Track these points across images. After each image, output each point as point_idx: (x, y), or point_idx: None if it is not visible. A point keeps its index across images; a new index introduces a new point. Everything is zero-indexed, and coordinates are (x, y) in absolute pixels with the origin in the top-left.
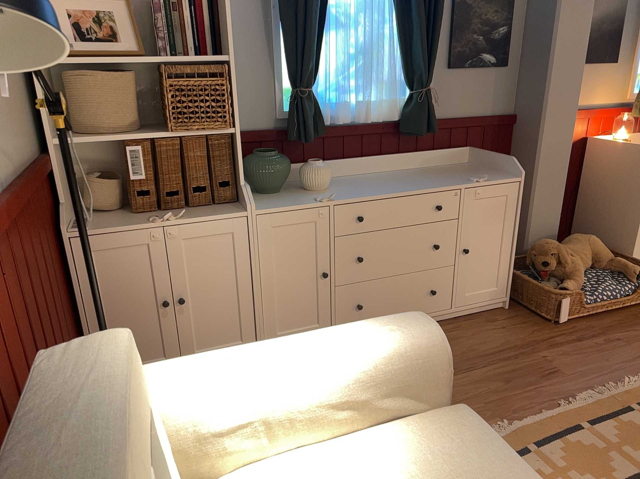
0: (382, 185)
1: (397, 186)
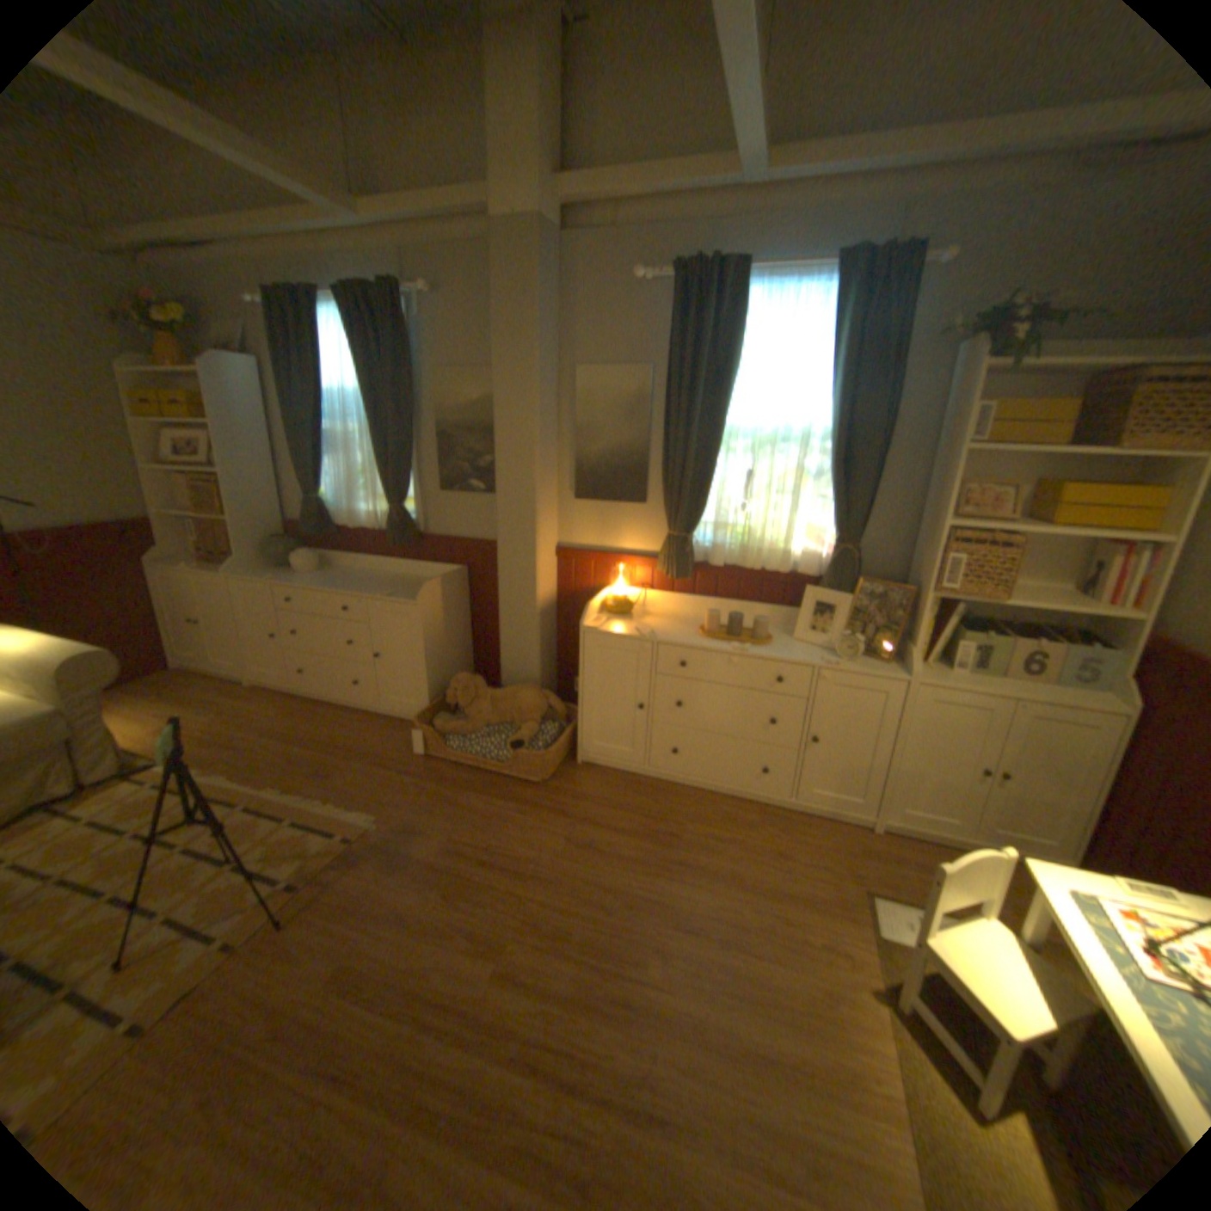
0: (336, 581)
1: (337, 584)
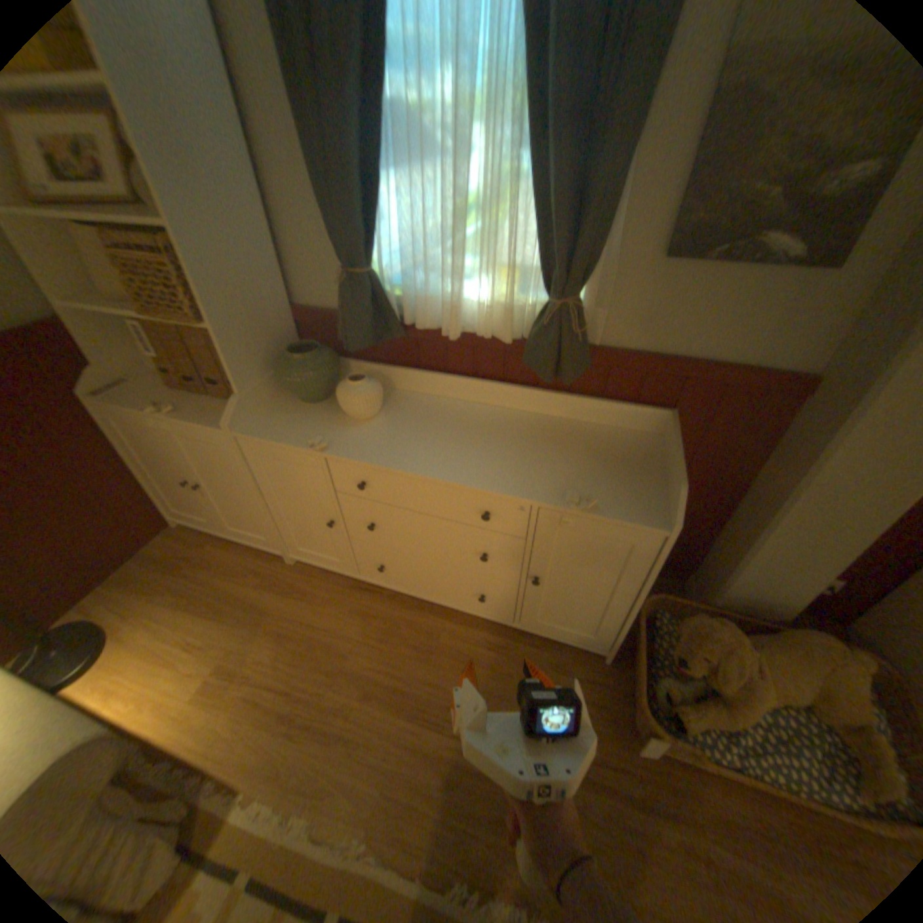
0: (440, 440)
1: (450, 452)
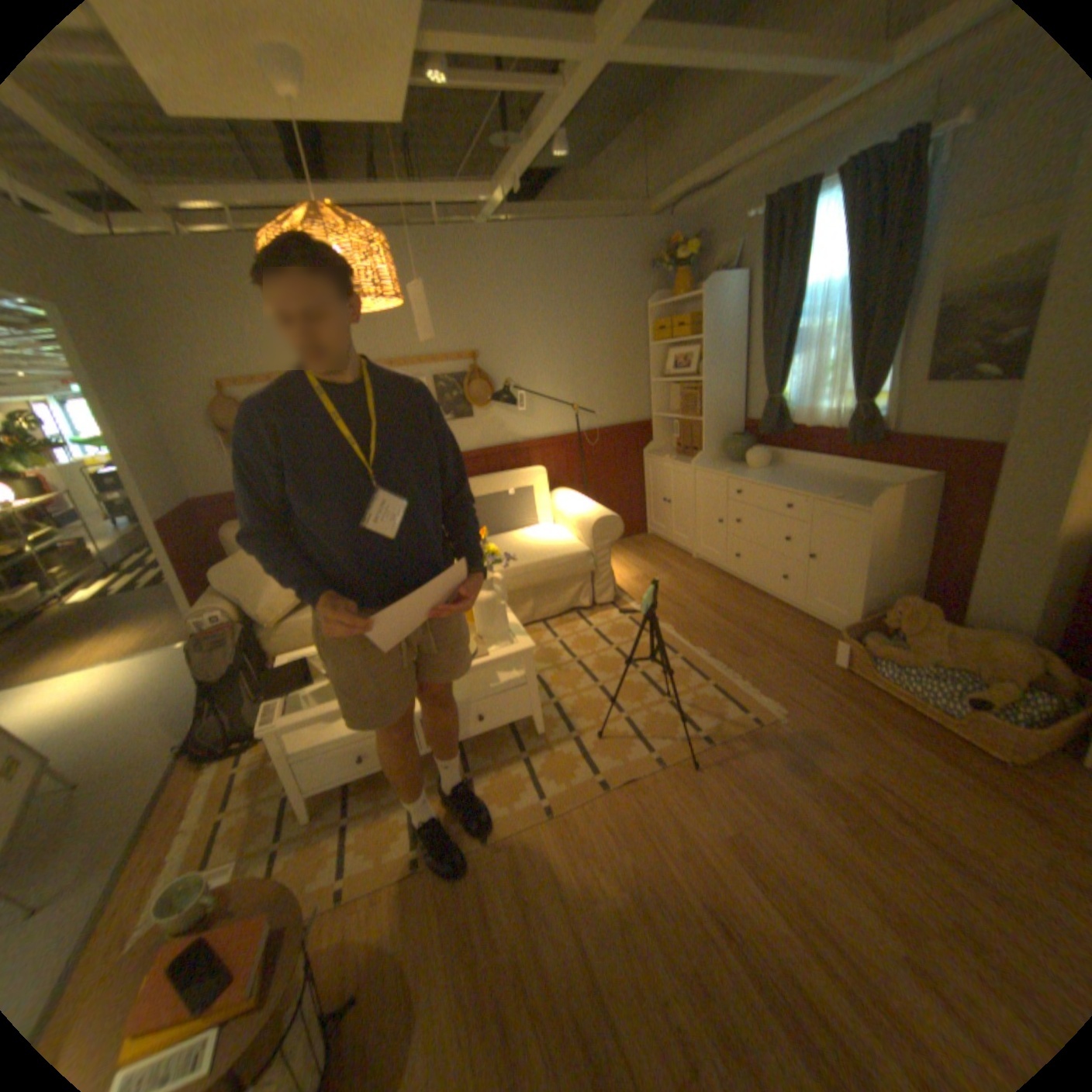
0: (785, 478)
1: (785, 481)
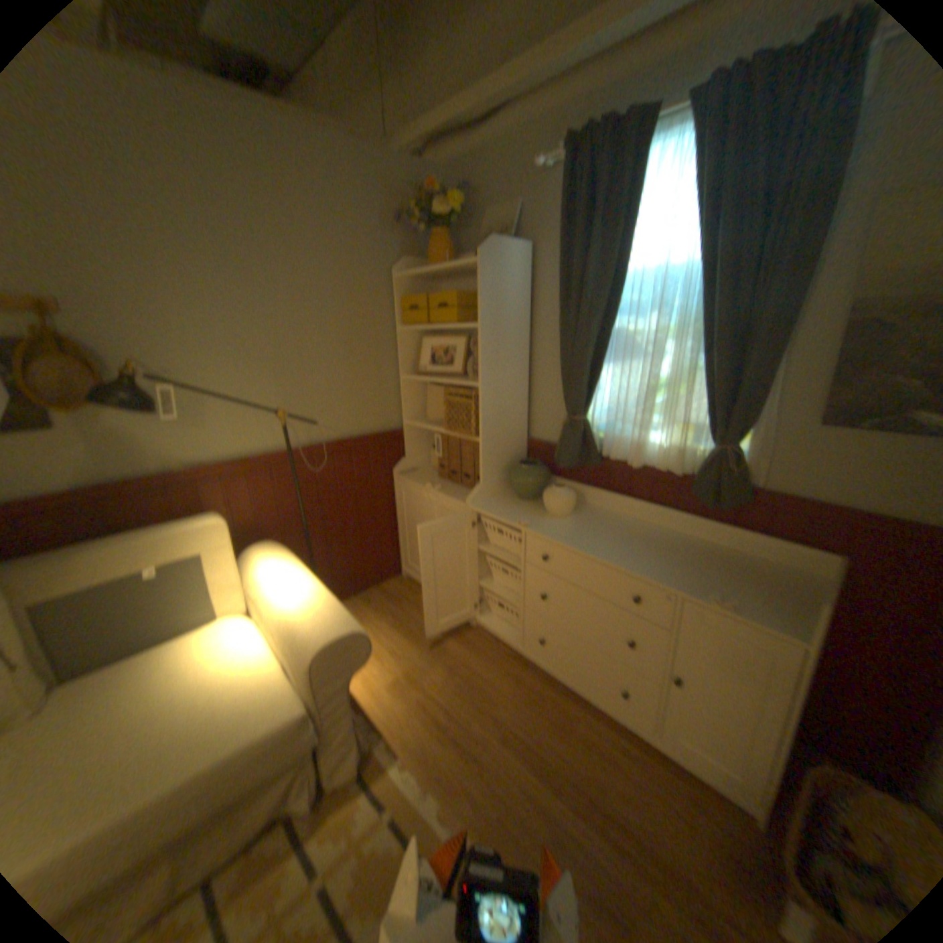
0: (612, 540)
1: (618, 548)
